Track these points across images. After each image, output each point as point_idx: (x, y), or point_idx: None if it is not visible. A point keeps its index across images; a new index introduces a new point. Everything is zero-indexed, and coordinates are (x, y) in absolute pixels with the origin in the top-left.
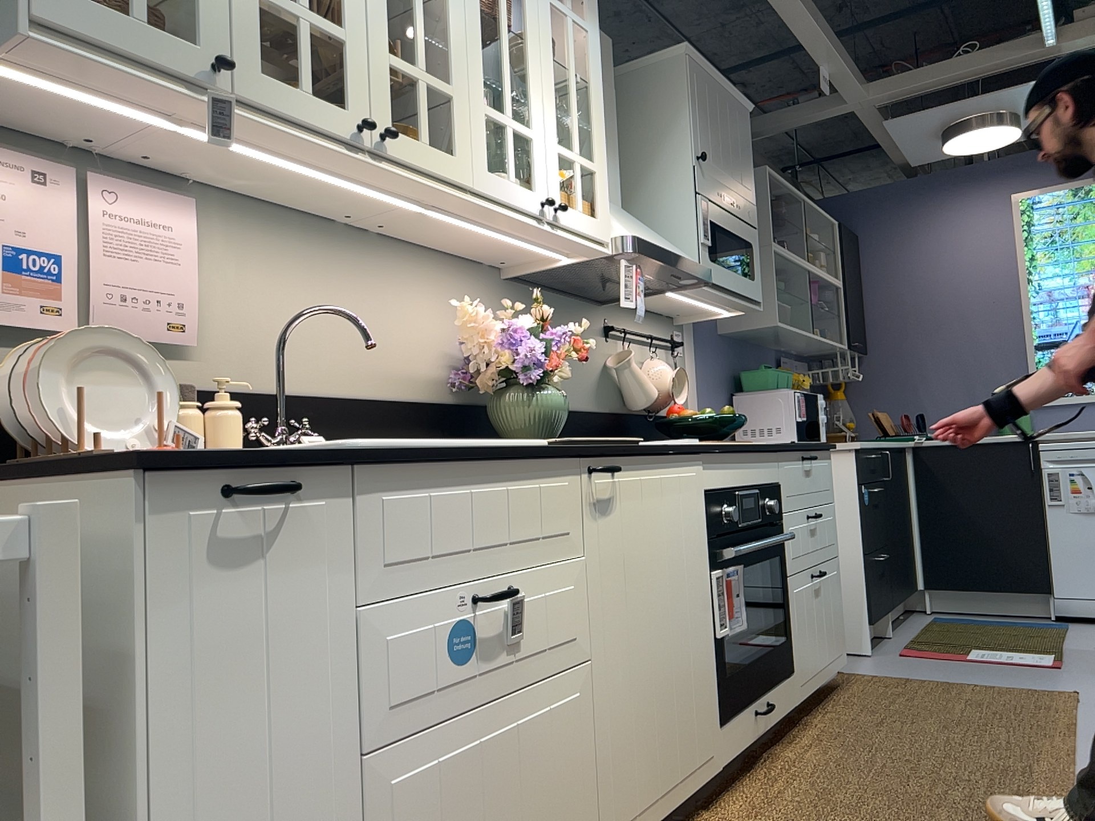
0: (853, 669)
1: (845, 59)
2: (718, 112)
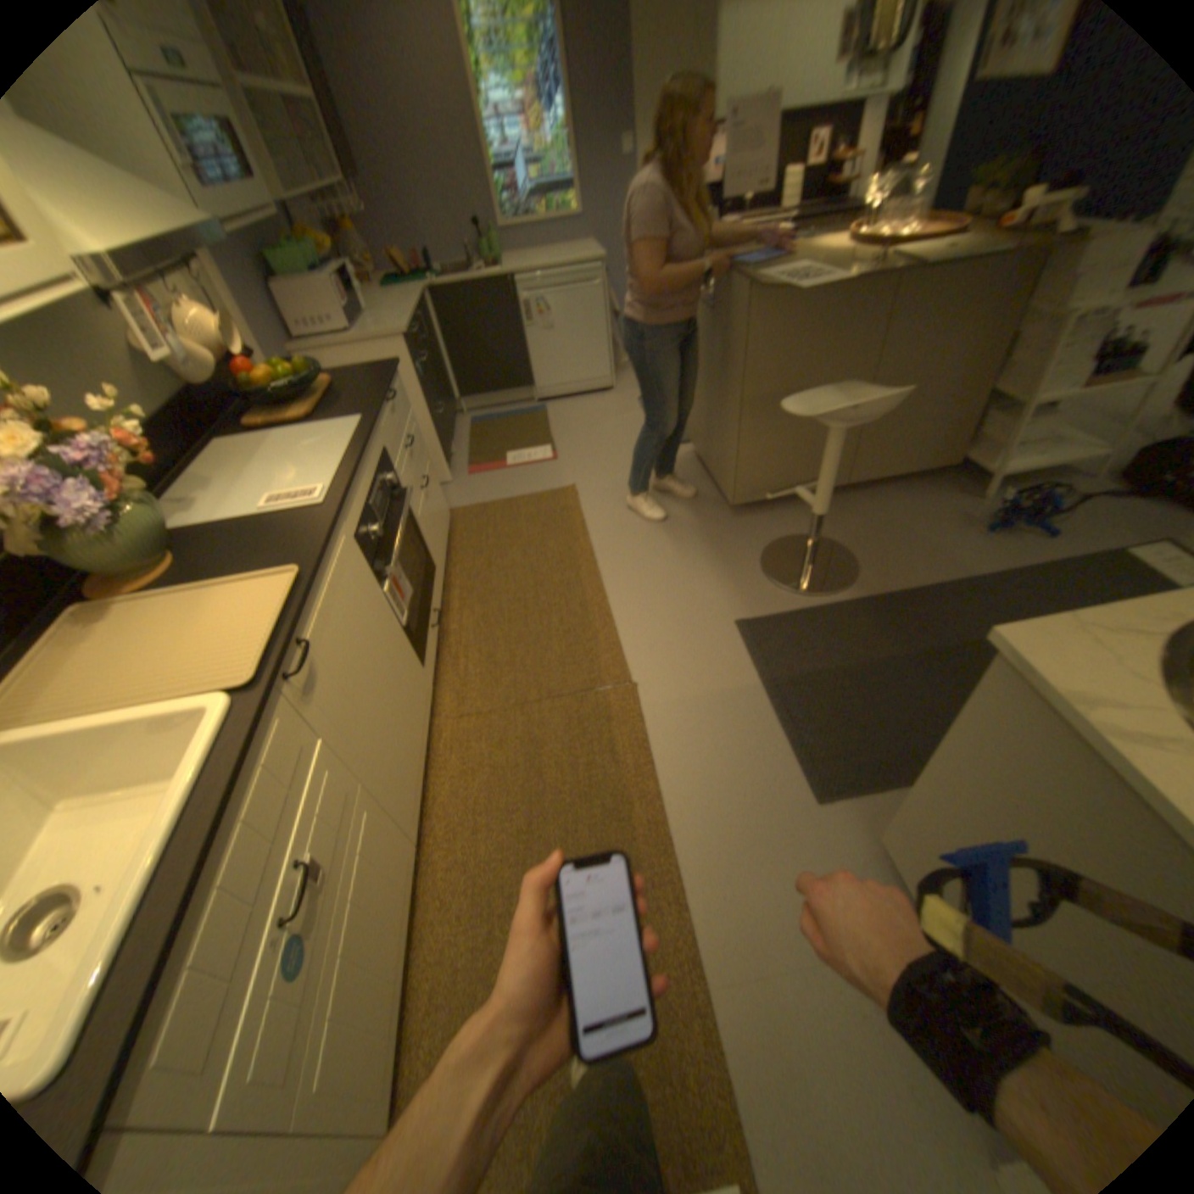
0: (447, 507)
1: None
2: None
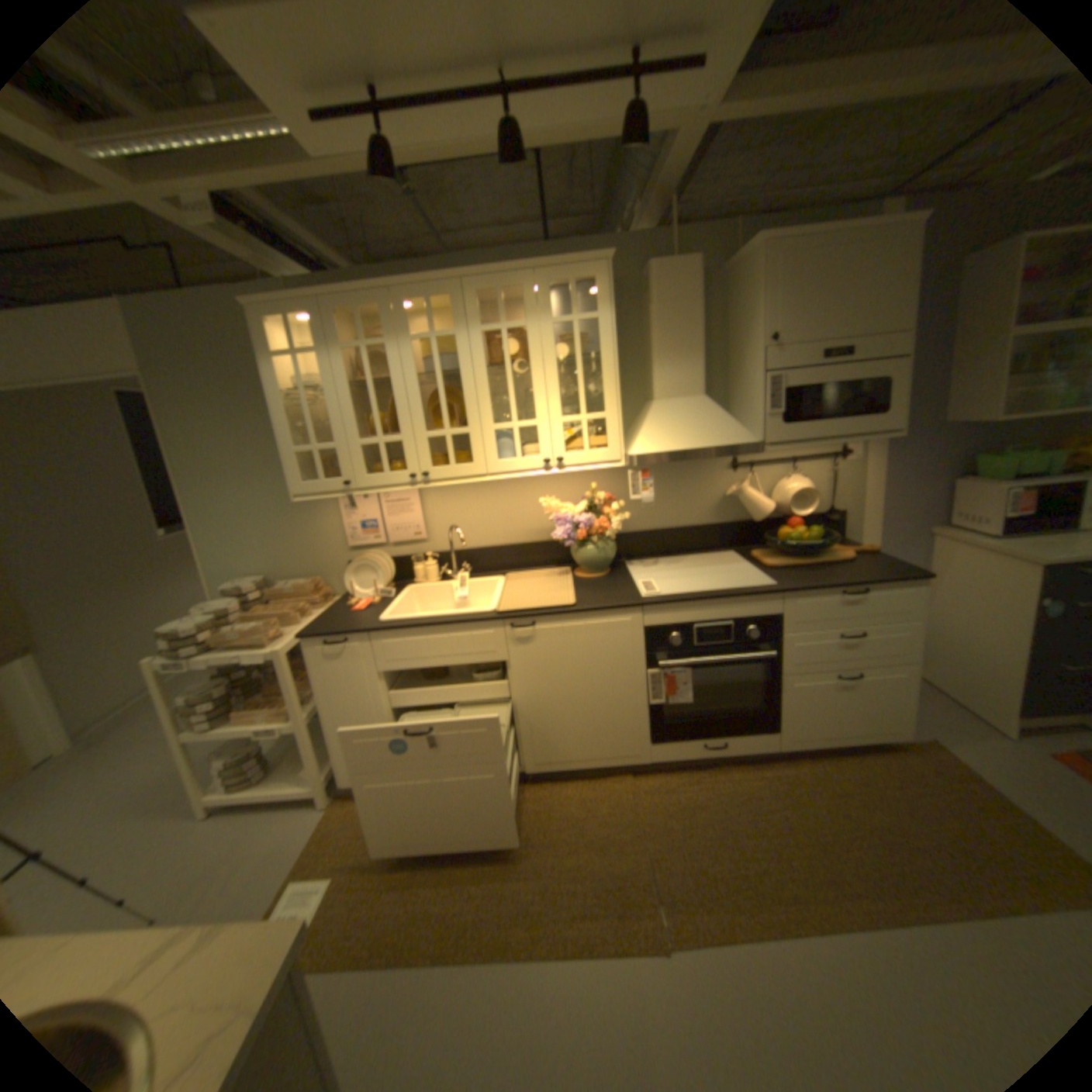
0: (956, 746)
1: None
2: (826, 267)
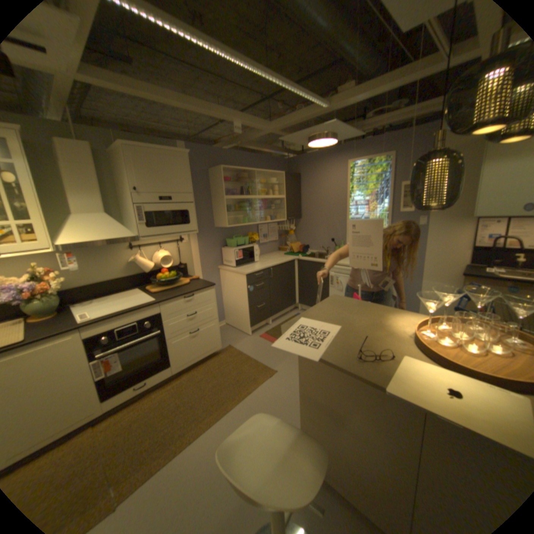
0: (235, 344)
1: (243, 117)
2: (153, 162)
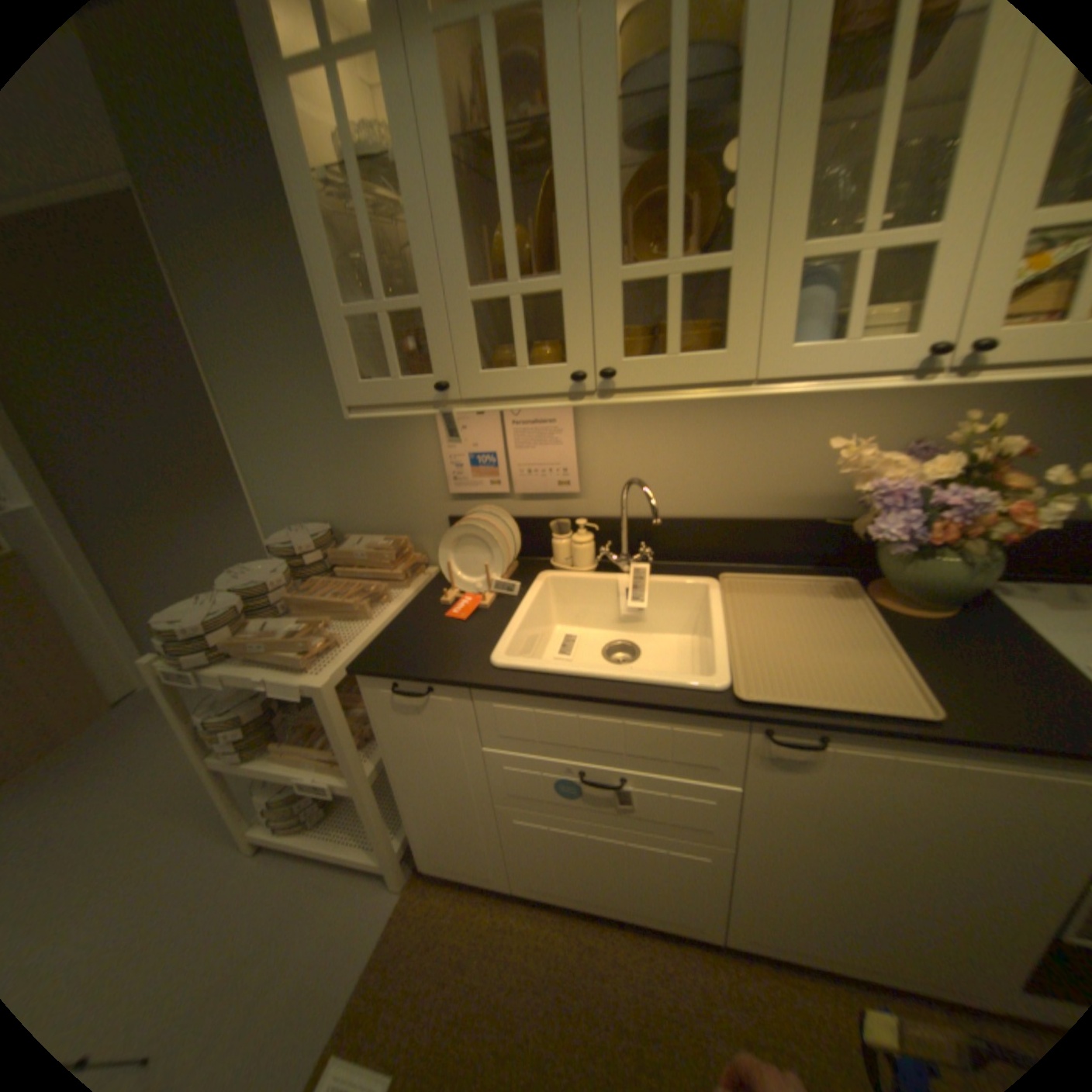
0: None
1: None
2: None
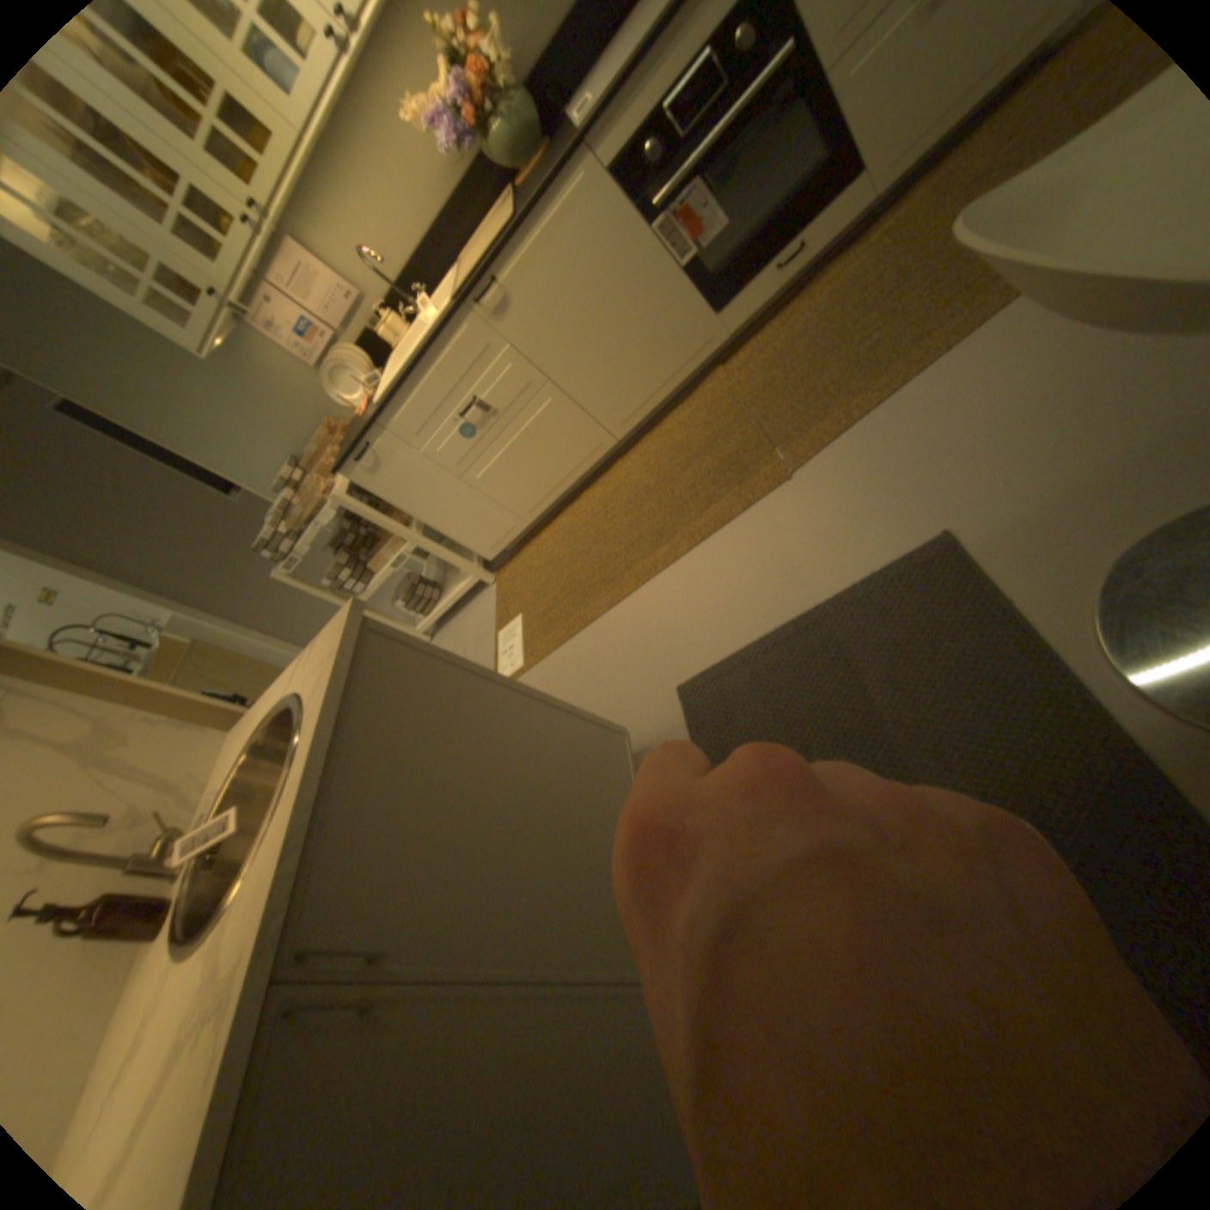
0: None
1: None
2: None
